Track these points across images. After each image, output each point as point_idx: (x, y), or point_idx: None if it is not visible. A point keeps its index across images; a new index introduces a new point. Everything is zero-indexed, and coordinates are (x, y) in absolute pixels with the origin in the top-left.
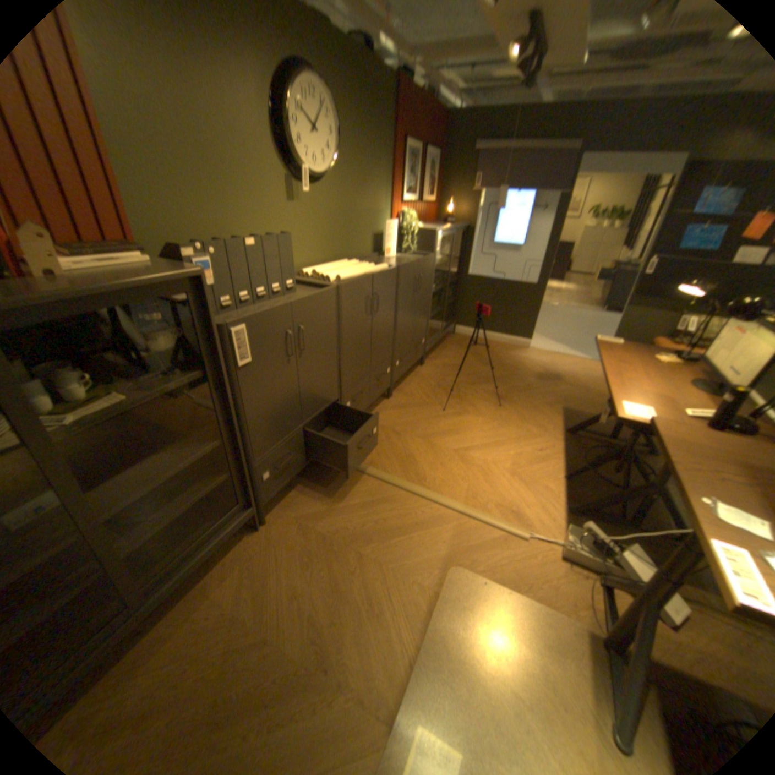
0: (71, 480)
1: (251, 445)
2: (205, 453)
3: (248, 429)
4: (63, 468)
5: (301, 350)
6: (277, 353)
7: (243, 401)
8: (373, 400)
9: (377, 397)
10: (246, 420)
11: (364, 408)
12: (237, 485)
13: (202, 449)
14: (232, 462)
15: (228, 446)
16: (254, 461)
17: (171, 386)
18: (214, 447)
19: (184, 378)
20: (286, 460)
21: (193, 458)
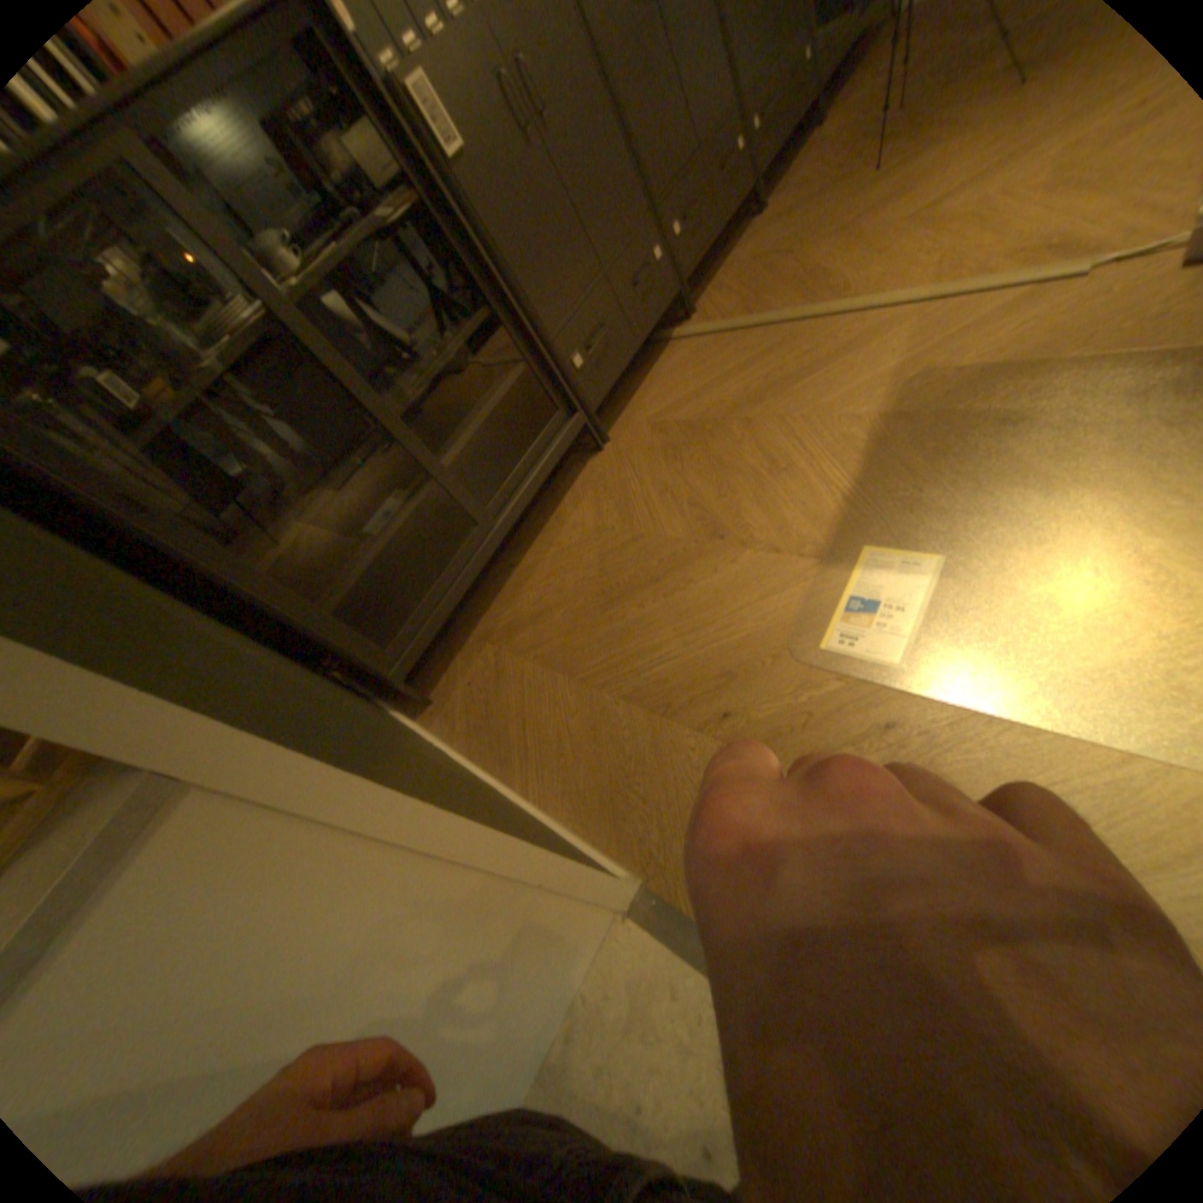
0: (333, 354)
1: (533, 306)
2: (476, 327)
3: (515, 276)
4: (316, 336)
5: (541, 111)
6: (499, 122)
7: (486, 226)
8: (727, 212)
9: (735, 203)
10: (506, 260)
11: (714, 230)
12: (544, 378)
13: (471, 322)
14: (520, 340)
15: (501, 312)
16: (549, 333)
17: (377, 215)
18: (485, 317)
19: (388, 202)
20: (600, 332)
21: (463, 335)
